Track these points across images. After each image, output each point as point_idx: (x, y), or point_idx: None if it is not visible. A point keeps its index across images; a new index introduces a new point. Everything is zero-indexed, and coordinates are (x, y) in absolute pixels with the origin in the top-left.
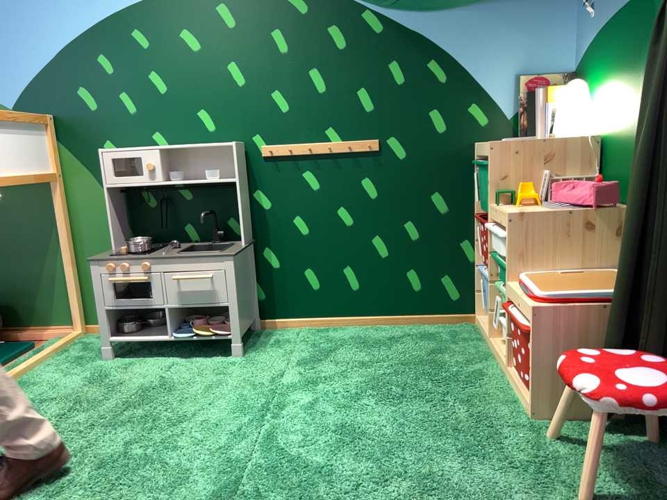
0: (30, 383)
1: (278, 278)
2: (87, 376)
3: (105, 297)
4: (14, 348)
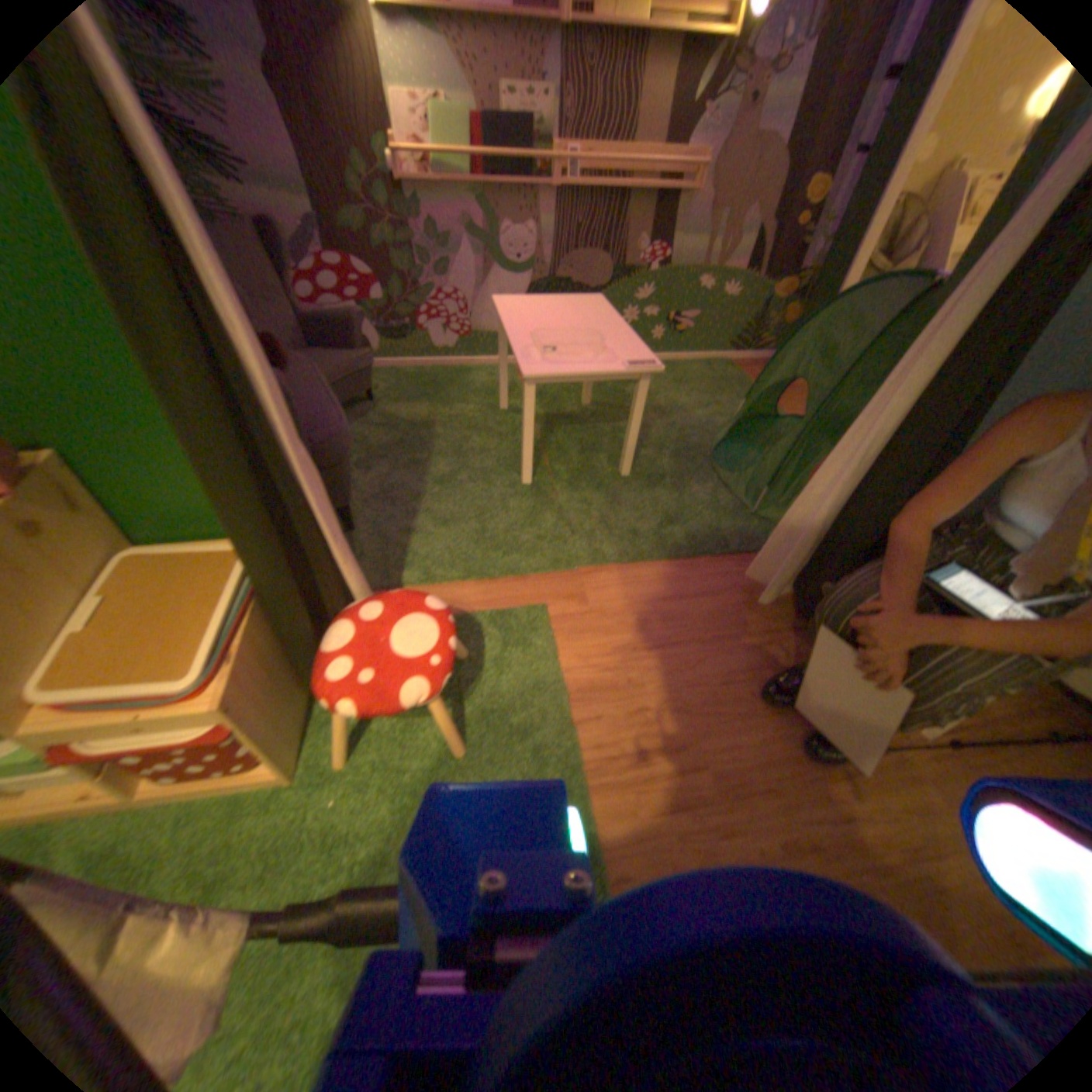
0: None
1: None
2: None
3: None
4: None
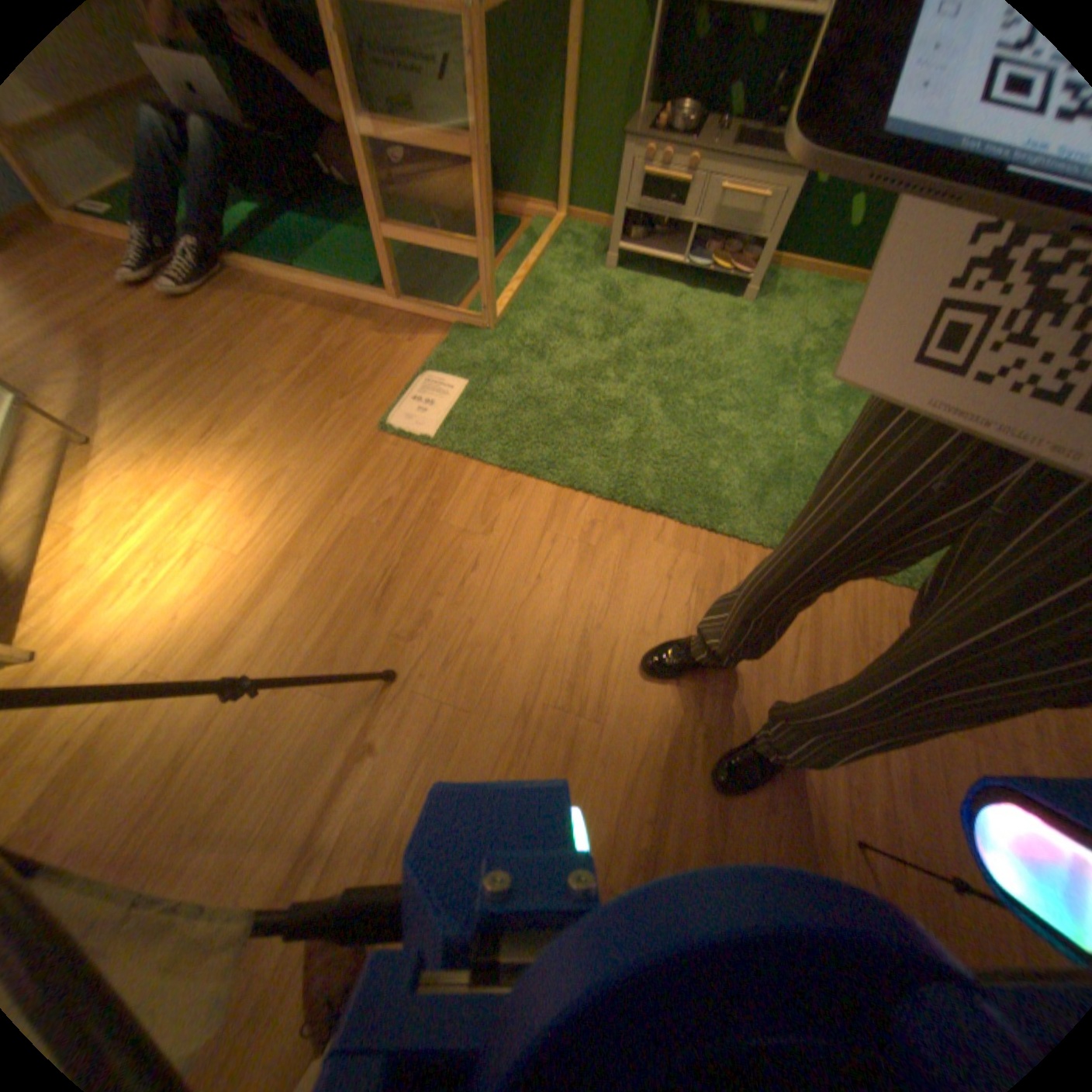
0: (544, 282)
1: (814, 198)
2: (596, 286)
3: (628, 190)
4: (501, 223)
